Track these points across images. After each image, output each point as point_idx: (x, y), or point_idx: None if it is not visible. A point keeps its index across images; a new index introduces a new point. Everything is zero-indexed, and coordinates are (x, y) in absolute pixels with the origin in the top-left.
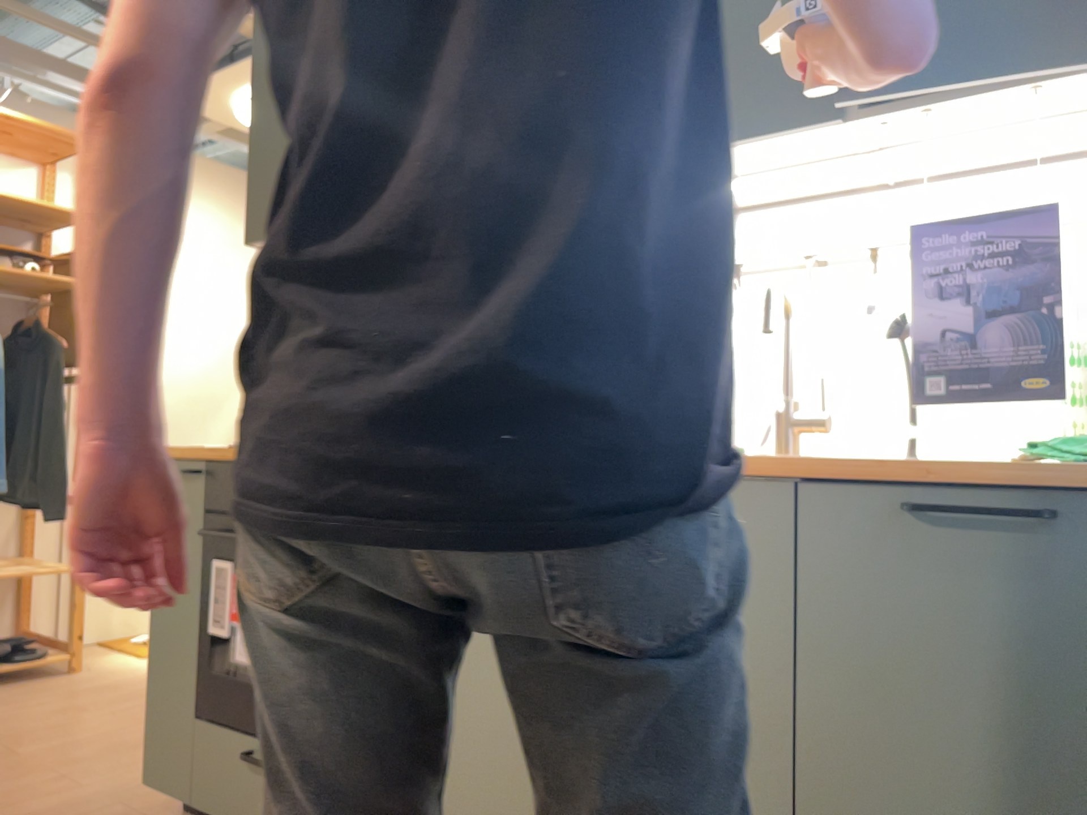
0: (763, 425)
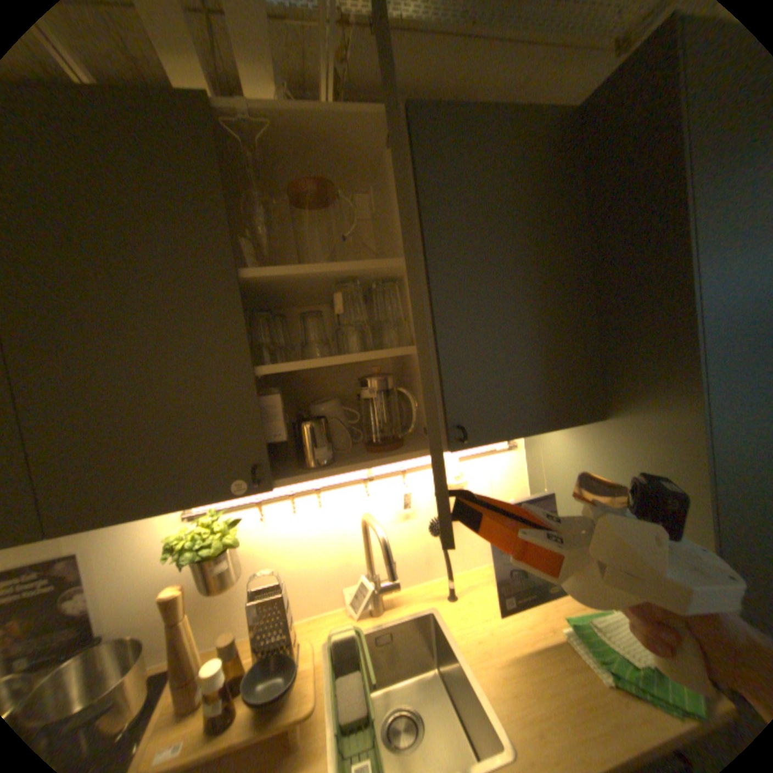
0: (358, 596)
